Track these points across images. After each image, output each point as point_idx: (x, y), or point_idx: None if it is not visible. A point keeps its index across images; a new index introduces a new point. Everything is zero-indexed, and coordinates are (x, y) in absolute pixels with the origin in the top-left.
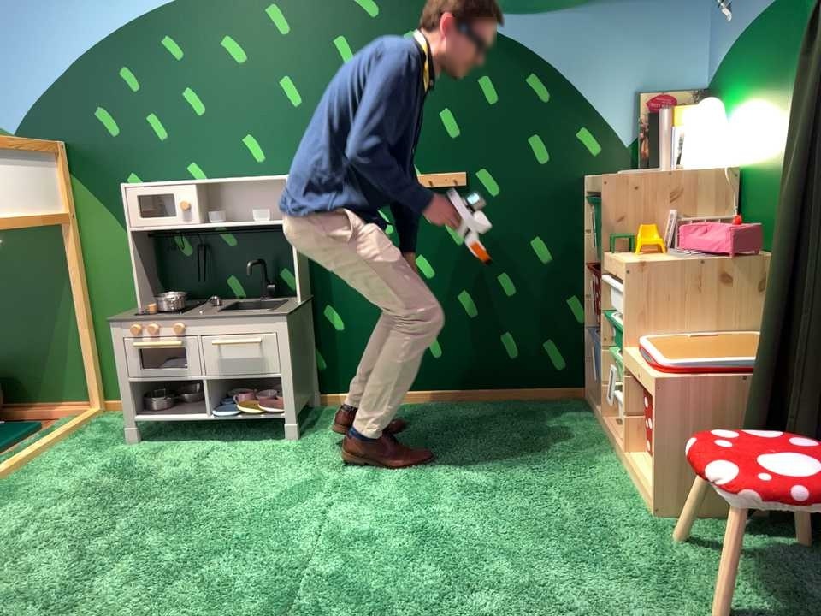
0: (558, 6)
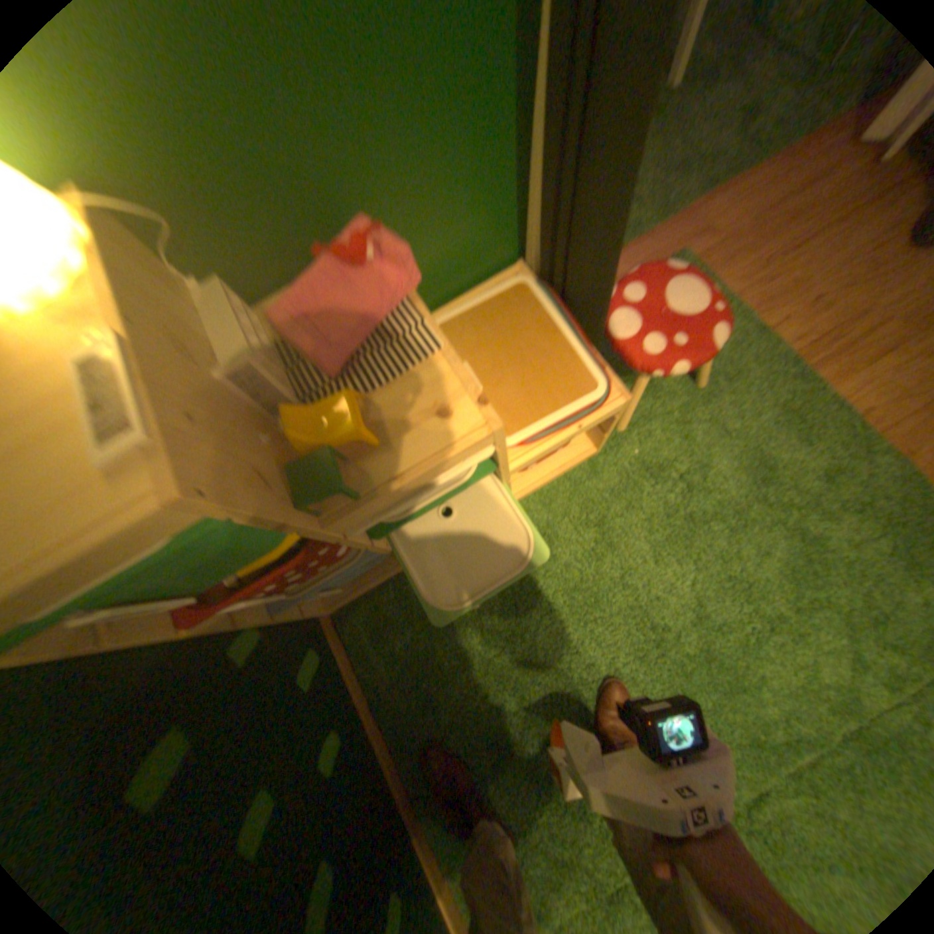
0: None
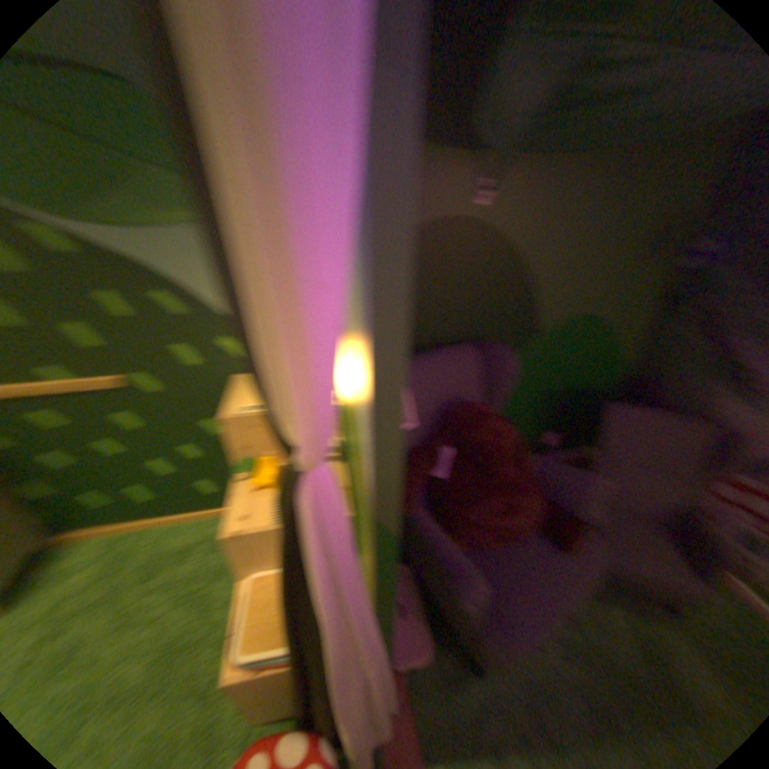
0: (155, 223)
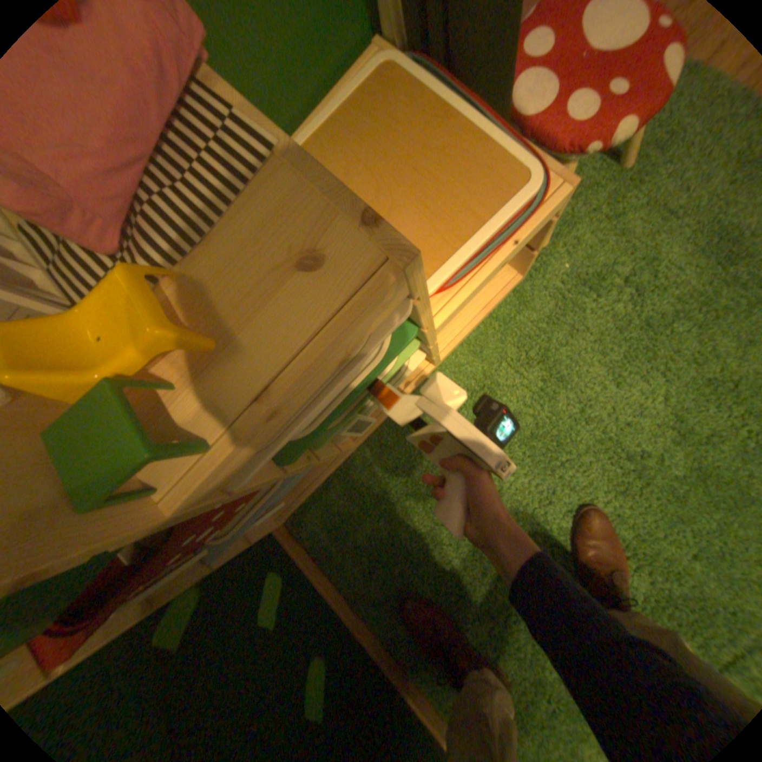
0: None
